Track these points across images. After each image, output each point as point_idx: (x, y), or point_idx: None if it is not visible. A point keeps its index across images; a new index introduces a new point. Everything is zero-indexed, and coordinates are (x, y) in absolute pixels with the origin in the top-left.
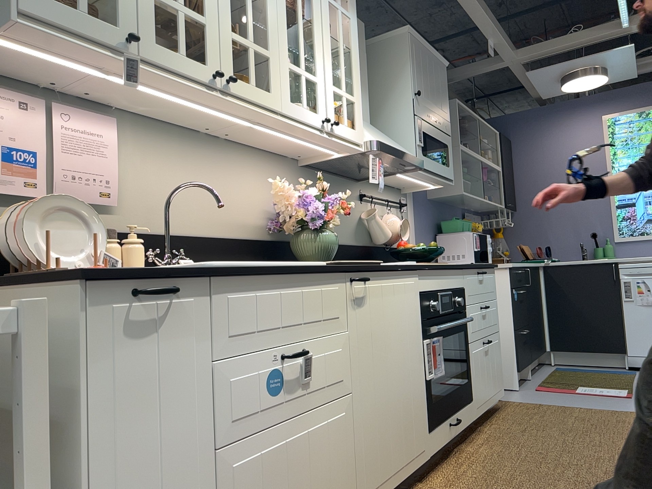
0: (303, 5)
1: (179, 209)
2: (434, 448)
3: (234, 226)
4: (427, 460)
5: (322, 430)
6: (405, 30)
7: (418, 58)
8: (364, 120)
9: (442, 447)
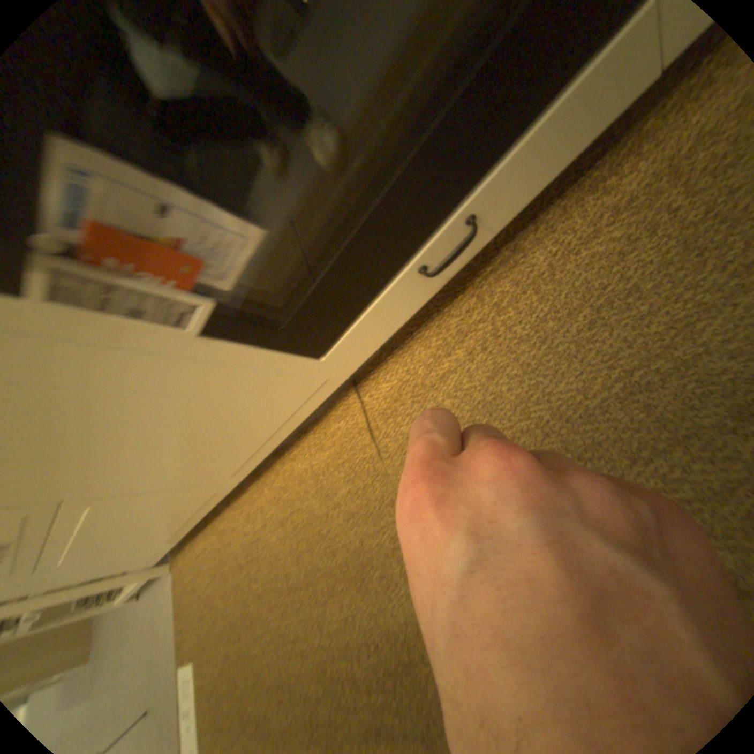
0: None
1: None
2: (360, 355)
3: None
4: (350, 377)
5: (90, 525)
6: None
7: None
8: None
9: (404, 323)
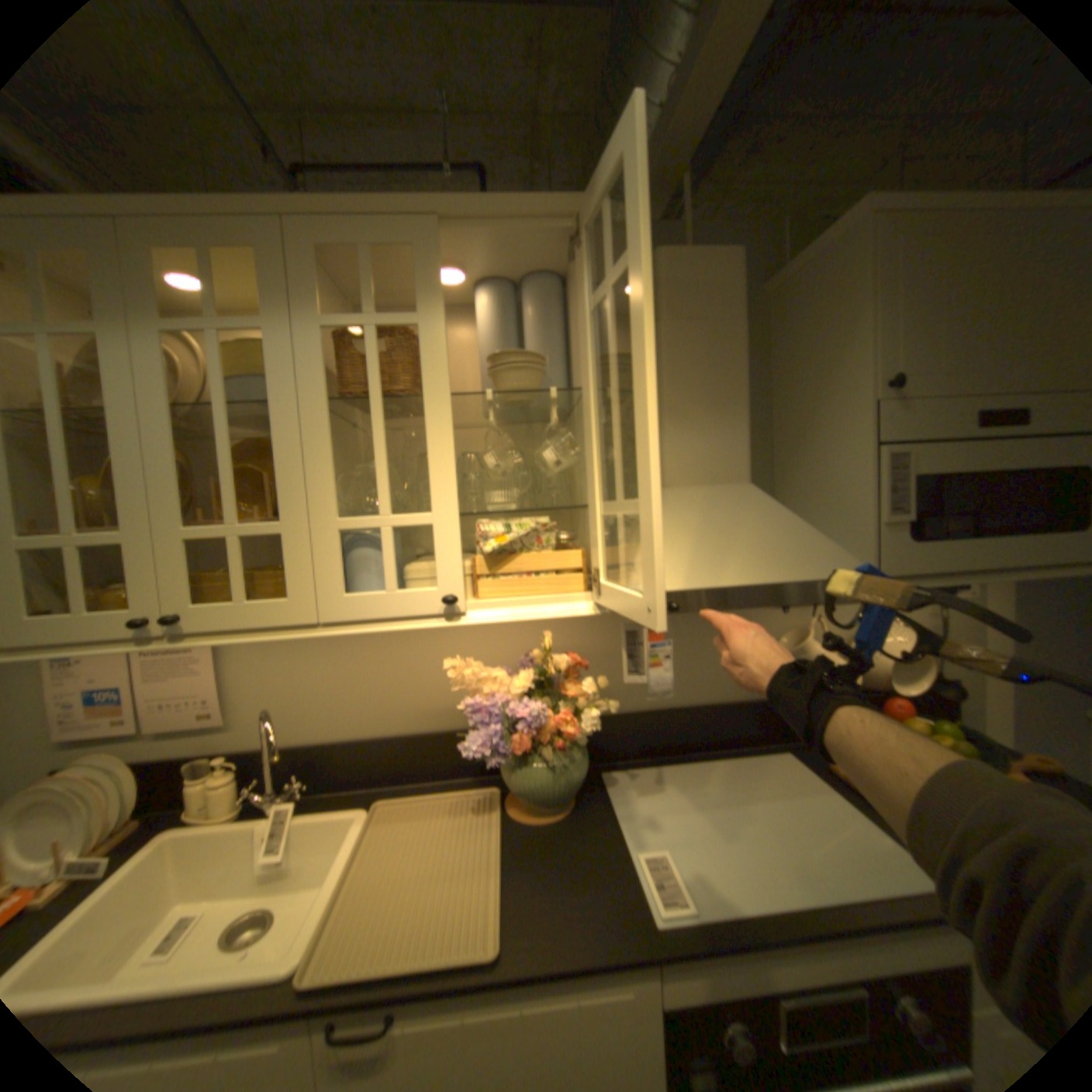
0: (412, 363)
1: (325, 706)
2: None
3: (425, 714)
4: None
5: None
6: (862, 207)
7: (918, 269)
8: (716, 485)
9: None
